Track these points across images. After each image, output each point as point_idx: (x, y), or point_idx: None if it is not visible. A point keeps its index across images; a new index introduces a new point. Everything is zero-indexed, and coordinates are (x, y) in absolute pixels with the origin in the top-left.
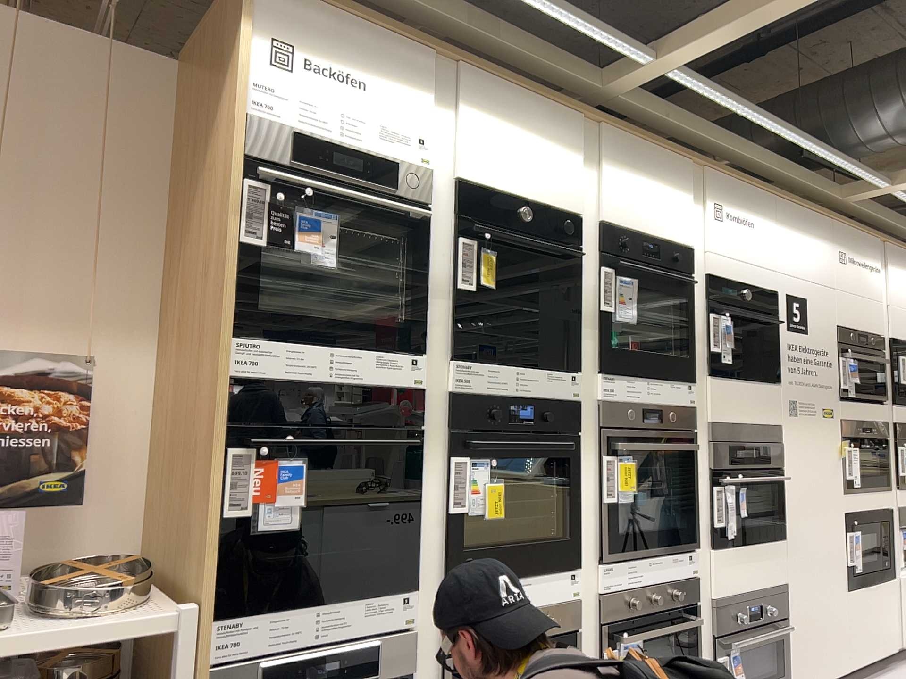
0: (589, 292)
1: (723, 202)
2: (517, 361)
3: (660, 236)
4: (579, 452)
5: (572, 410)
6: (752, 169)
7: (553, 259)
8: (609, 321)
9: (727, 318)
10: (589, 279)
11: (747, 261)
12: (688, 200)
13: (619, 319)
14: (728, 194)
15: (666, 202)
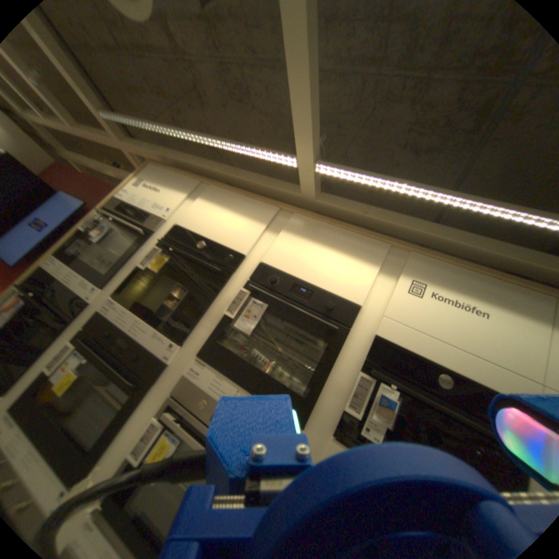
0: (226, 302)
1: (433, 281)
2: (148, 319)
3: (319, 286)
4: (141, 401)
5: (156, 367)
6: (520, 268)
7: (210, 274)
8: (228, 325)
9: (394, 390)
10: (231, 294)
11: (466, 348)
12: (372, 269)
13: (240, 329)
14: (445, 276)
15: (339, 265)
